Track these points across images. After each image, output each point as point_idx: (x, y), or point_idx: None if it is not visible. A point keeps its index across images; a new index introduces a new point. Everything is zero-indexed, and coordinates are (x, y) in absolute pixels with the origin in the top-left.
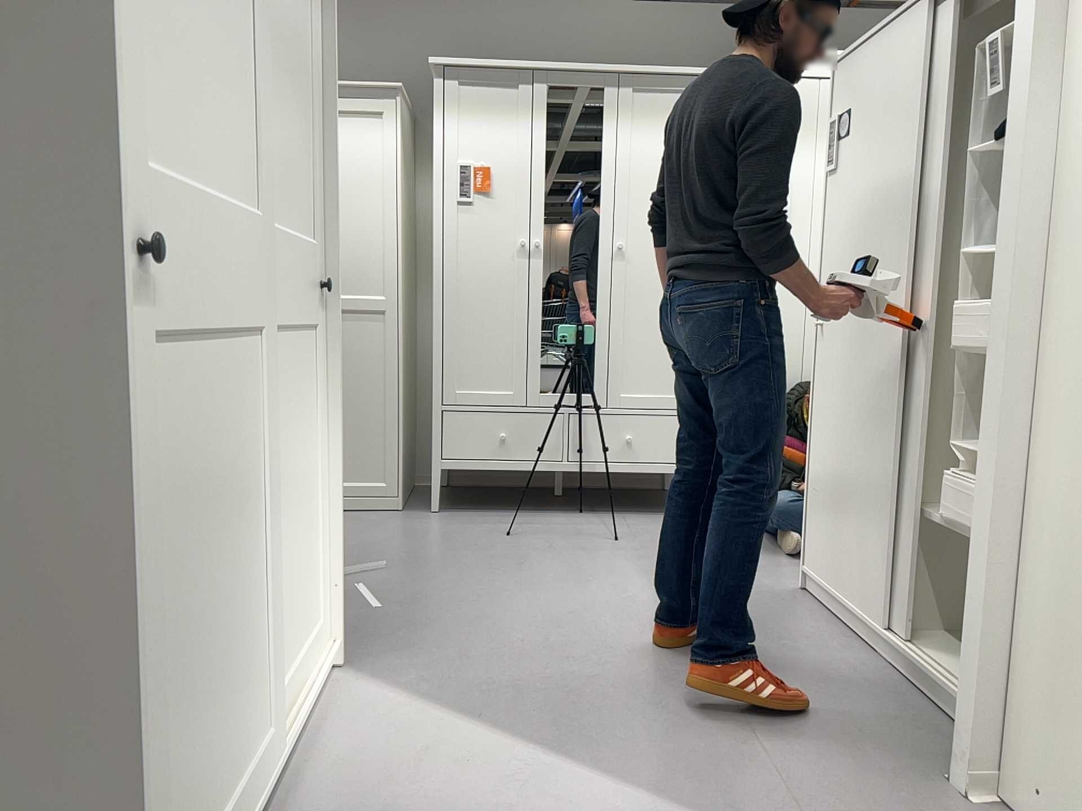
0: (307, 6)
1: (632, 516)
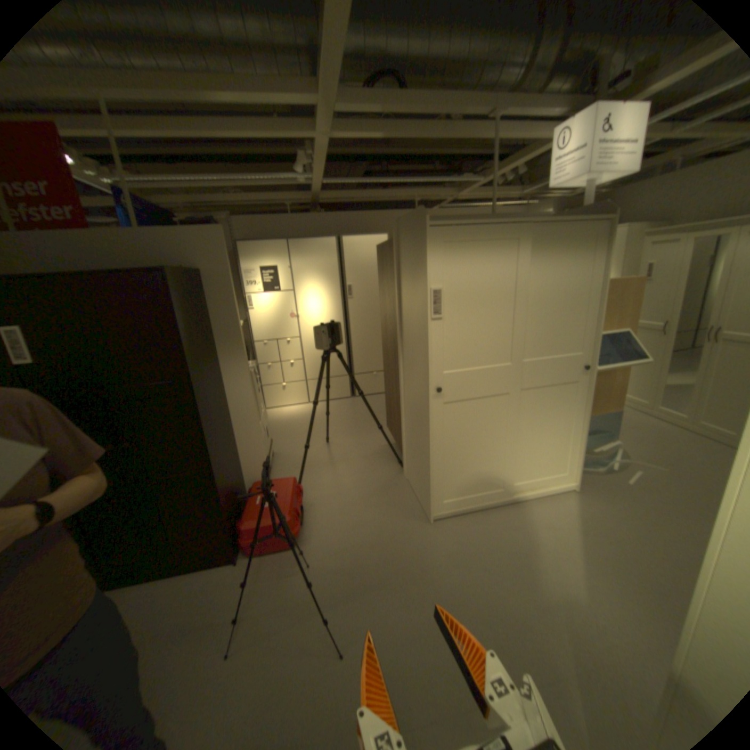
0: (591, 270)
1: None
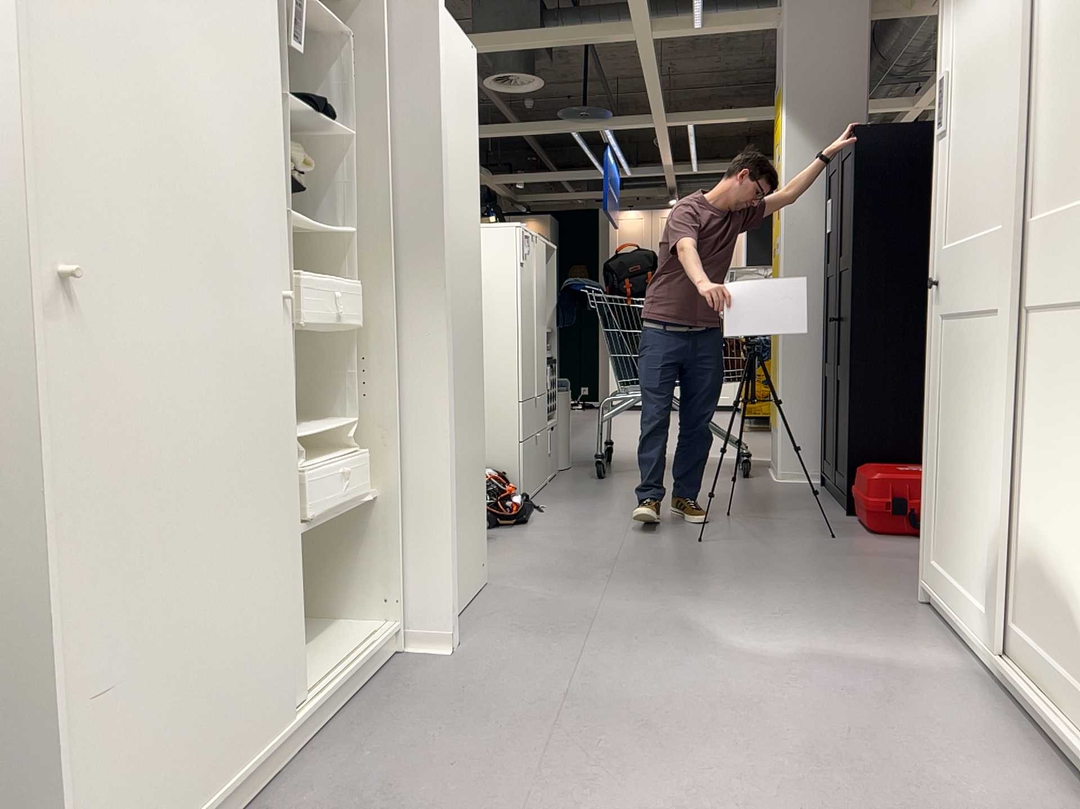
0: None
1: None
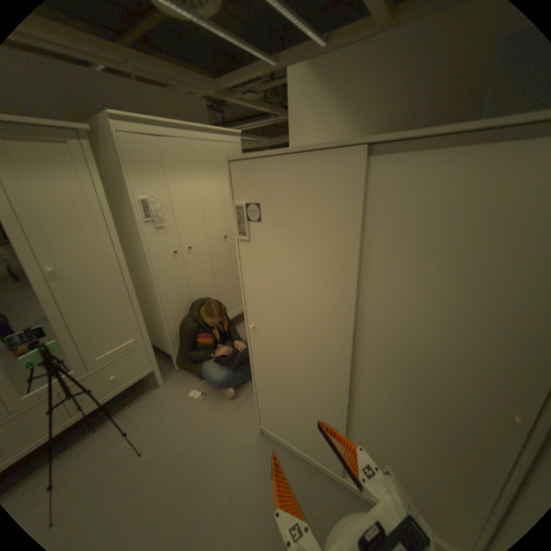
0: None
1: (128, 411)
